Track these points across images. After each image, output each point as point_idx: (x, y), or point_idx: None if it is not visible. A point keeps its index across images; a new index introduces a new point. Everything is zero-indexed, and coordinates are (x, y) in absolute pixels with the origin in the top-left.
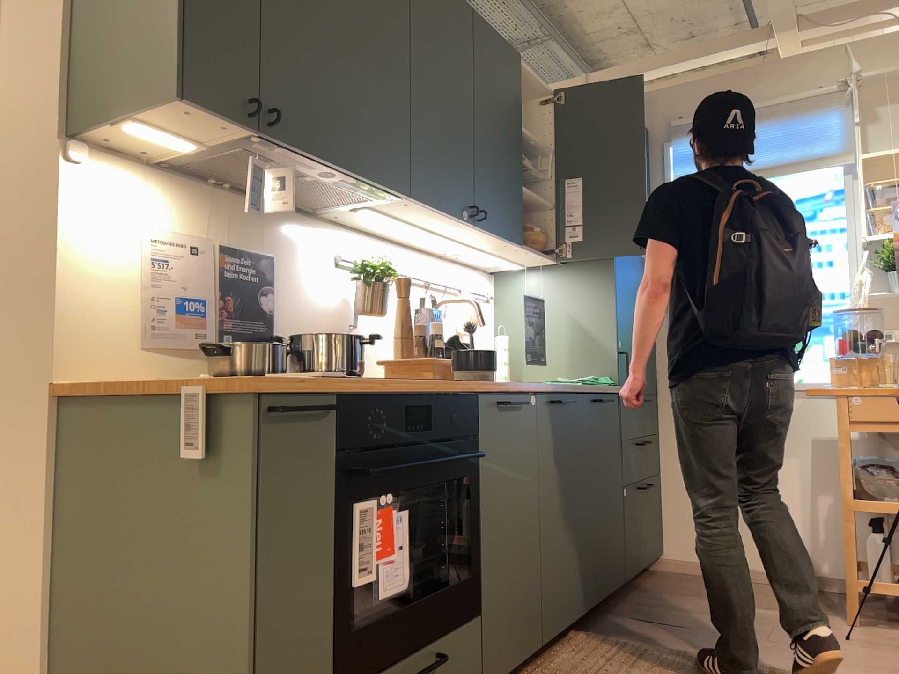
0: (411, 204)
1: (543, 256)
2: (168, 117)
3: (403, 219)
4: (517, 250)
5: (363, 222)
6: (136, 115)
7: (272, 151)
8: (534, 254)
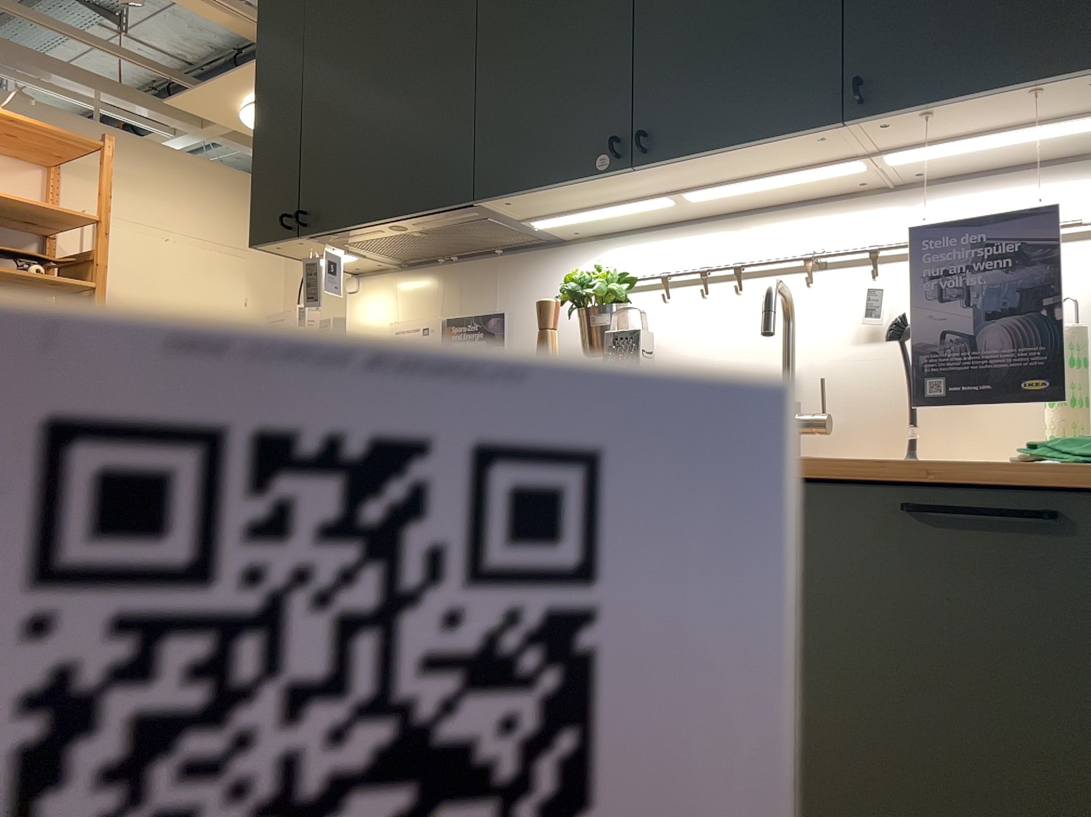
0: (511, 200)
1: (1013, 95)
2: (293, 253)
3: (591, 207)
4: (893, 128)
5: (619, 222)
6: (295, 259)
7: (339, 239)
8: (972, 107)
